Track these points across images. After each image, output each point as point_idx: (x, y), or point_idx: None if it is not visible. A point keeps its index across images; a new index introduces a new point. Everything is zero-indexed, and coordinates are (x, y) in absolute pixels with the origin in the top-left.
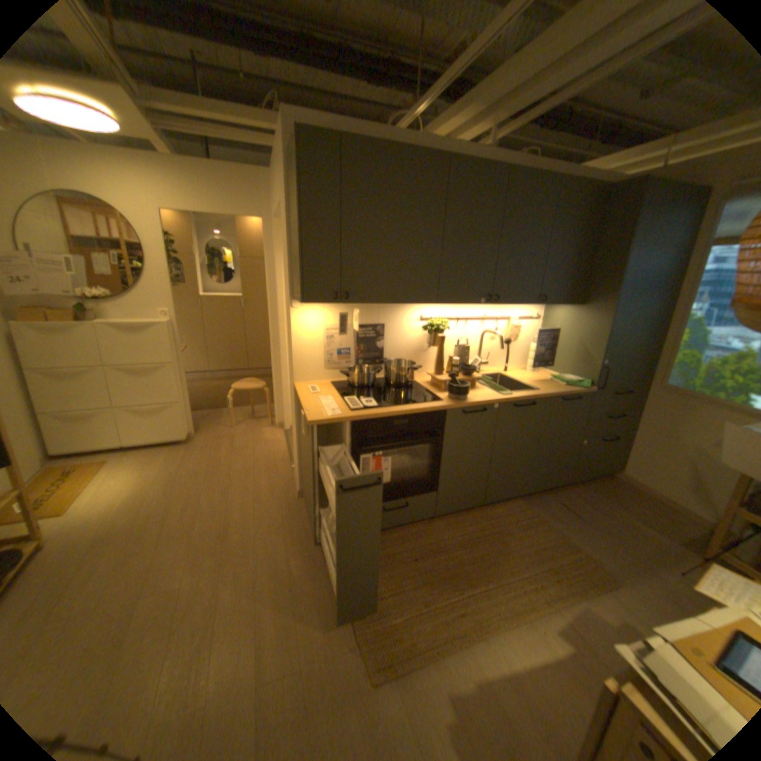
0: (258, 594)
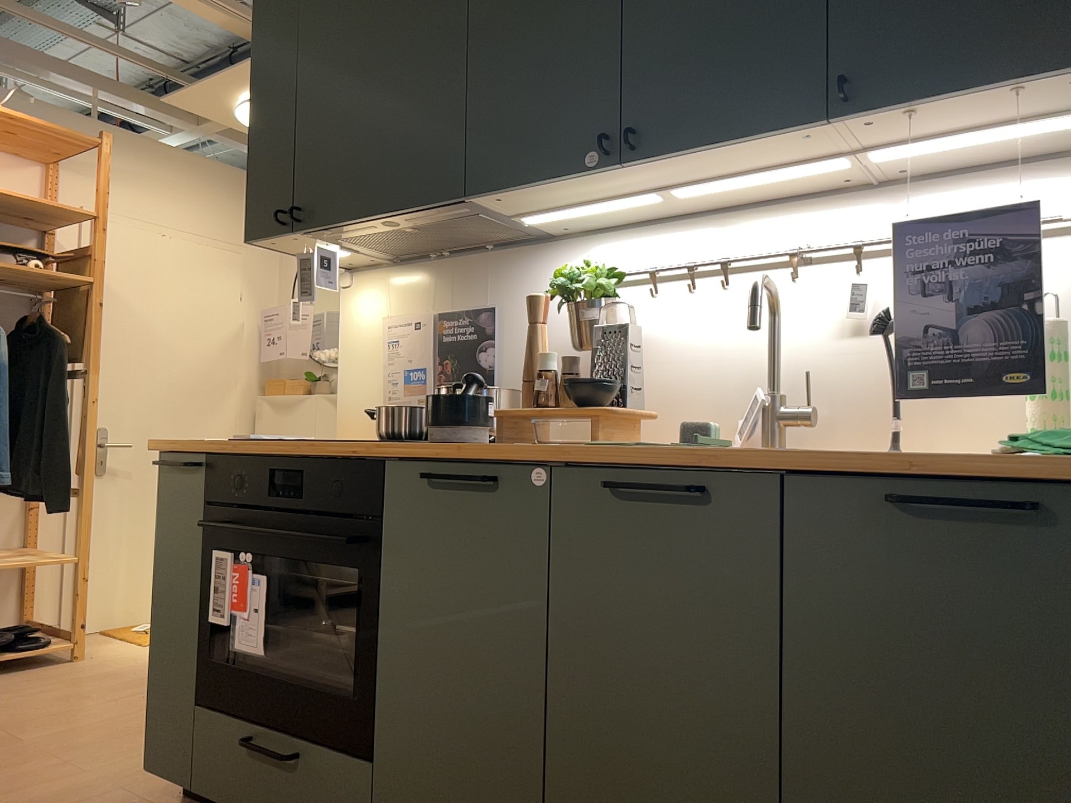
0: (22, 793)
